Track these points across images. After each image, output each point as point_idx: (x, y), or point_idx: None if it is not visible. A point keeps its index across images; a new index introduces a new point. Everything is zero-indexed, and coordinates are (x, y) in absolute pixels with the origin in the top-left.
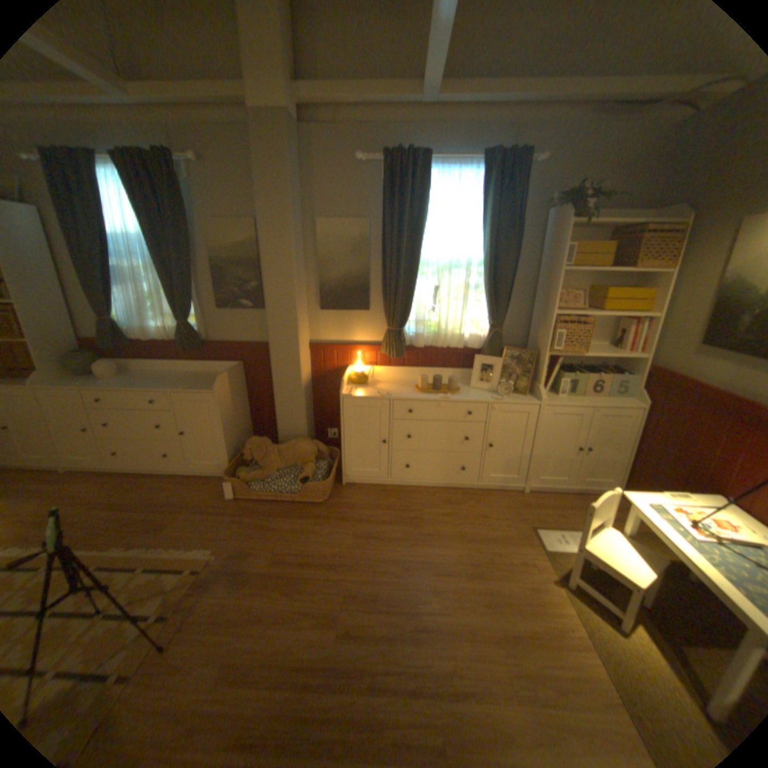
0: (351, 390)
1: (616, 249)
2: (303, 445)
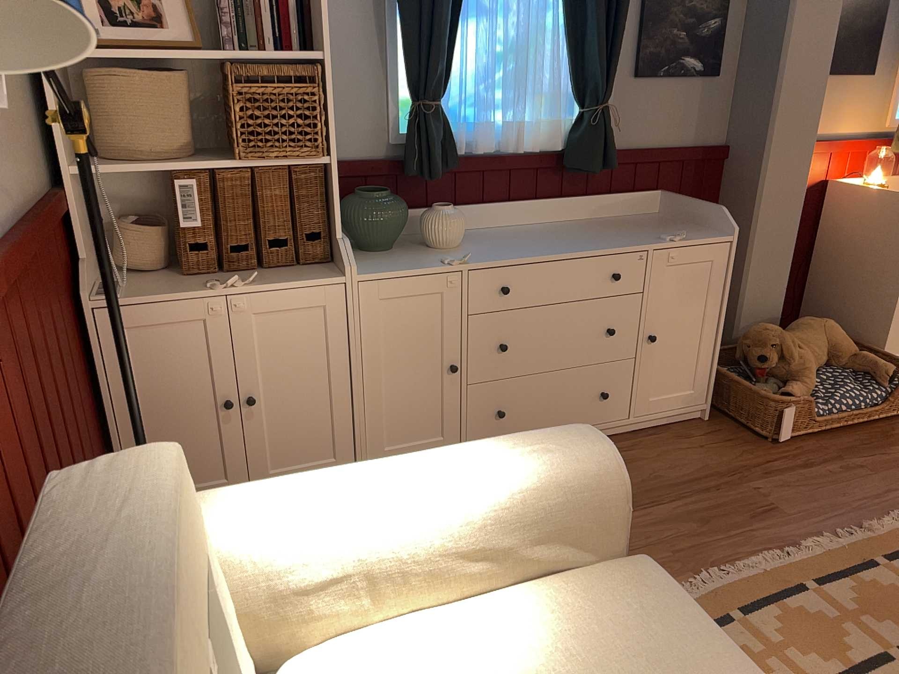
0: None
1: None
2: (834, 326)
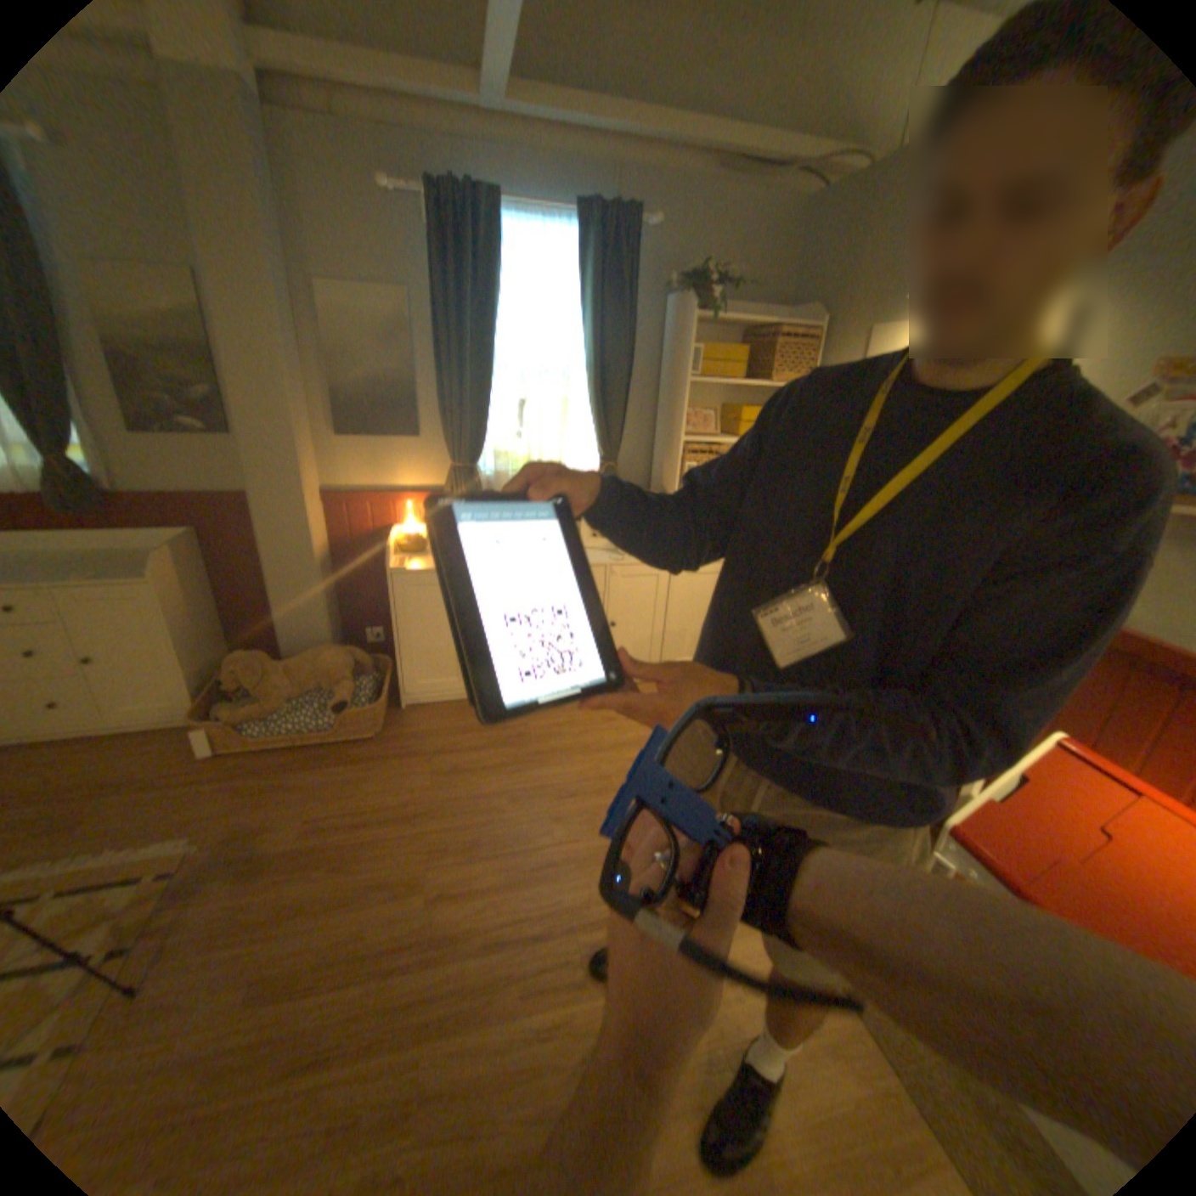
0: (403, 562)
1: (748, 357)
2: (330, 656)
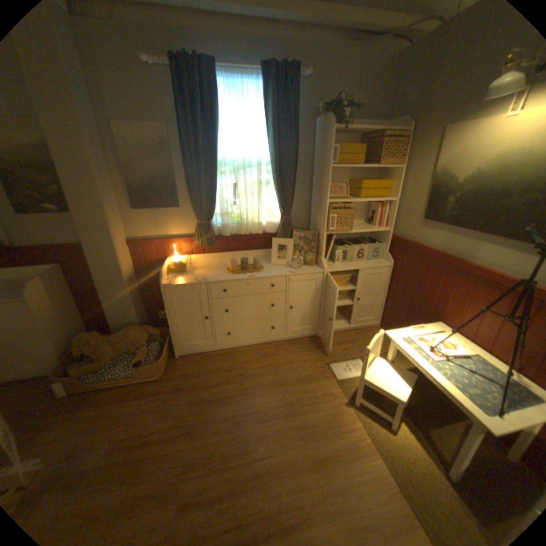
0: (171, 279)
1: (365, 150)
2: (133, 333)
